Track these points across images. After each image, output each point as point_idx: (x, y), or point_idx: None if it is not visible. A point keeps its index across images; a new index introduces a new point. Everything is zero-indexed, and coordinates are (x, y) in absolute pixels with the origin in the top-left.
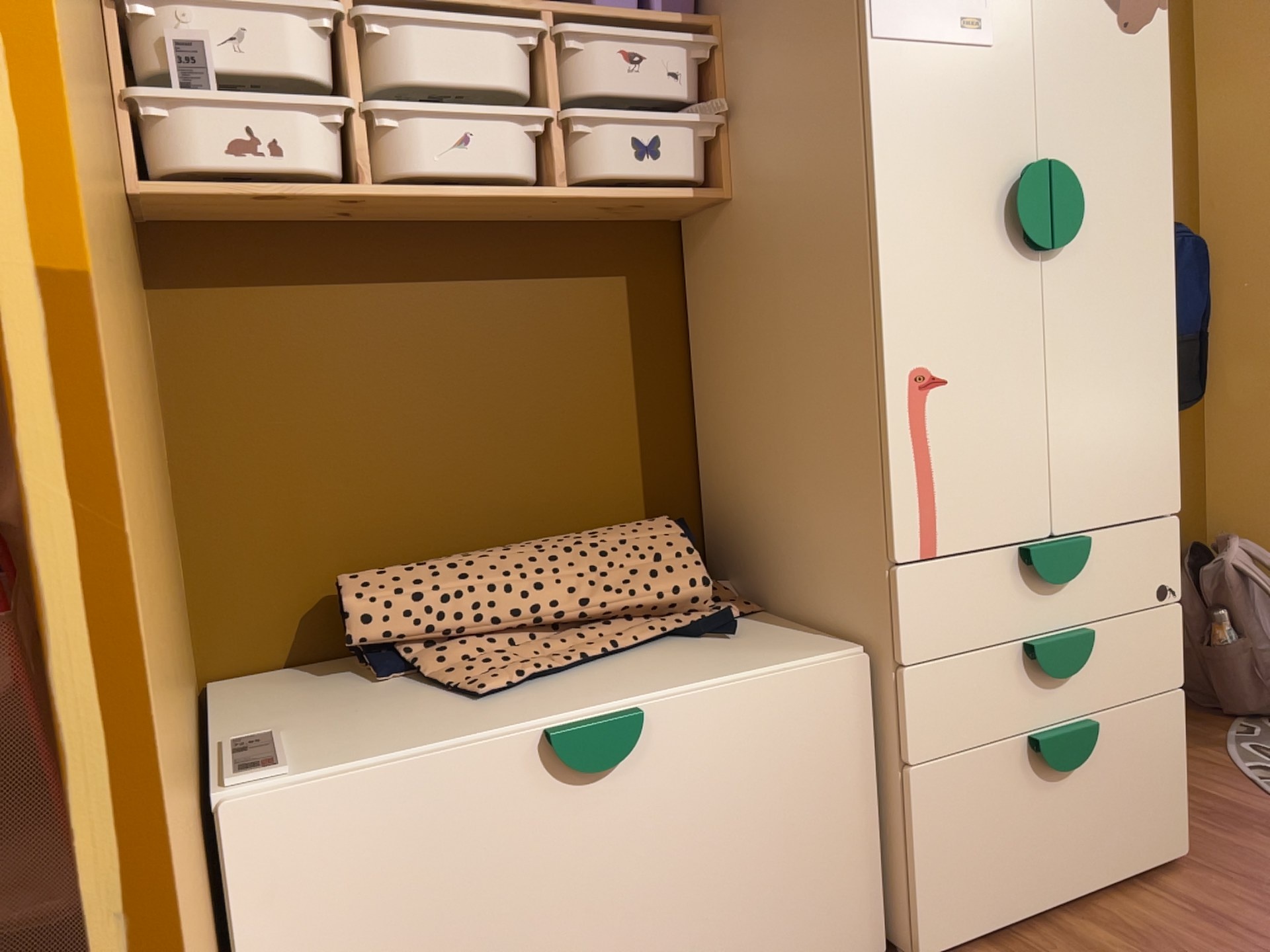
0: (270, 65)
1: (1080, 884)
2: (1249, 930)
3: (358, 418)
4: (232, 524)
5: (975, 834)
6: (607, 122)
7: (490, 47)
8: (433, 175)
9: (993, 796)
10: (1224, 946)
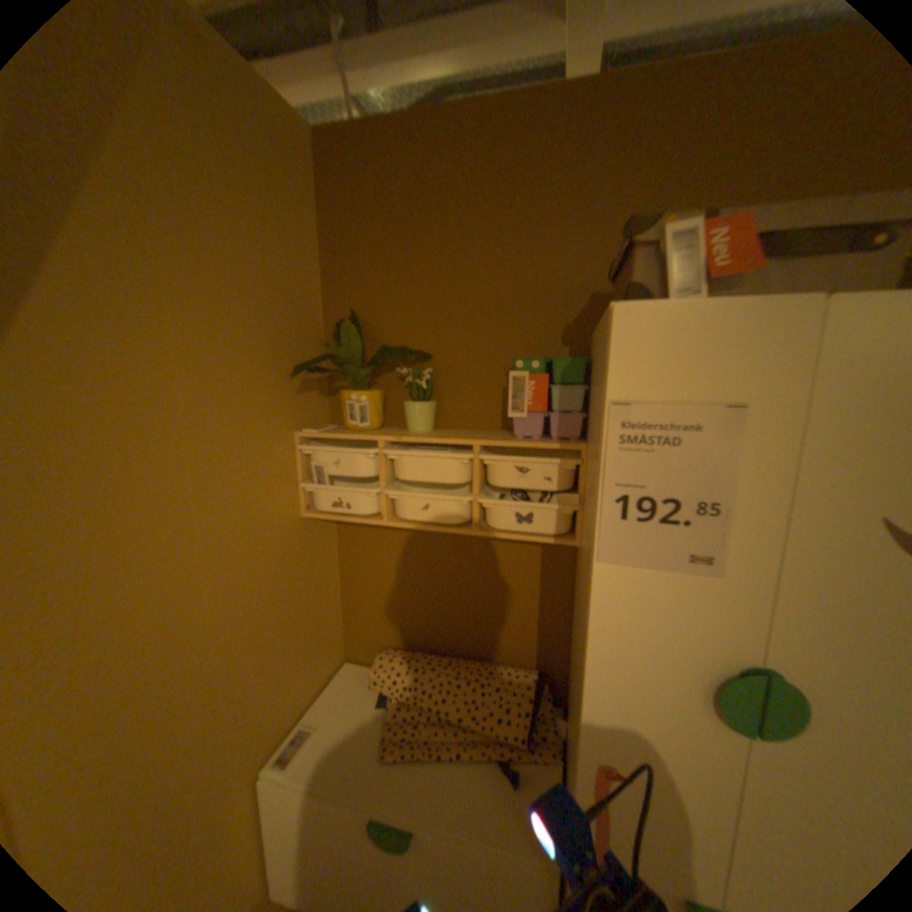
0: (352, 471)
1: None
2: None
3: (406, 585)
4: (359, 611)
5: None
6: (503, 502)
7: (445, 462)
8: (414, 519)
9: None
10: None
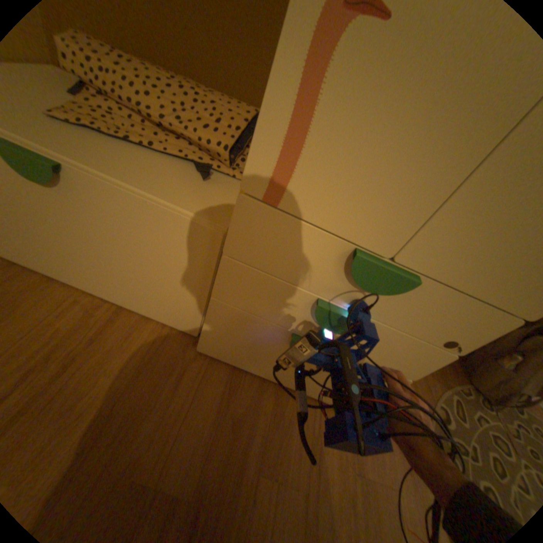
0: None
1: (287, 382)
2: (320, 463)
3: None
4: None
5: (240, 337)
6: None
7: None
8: None
9: (257, 334)
10: (299, 457)
